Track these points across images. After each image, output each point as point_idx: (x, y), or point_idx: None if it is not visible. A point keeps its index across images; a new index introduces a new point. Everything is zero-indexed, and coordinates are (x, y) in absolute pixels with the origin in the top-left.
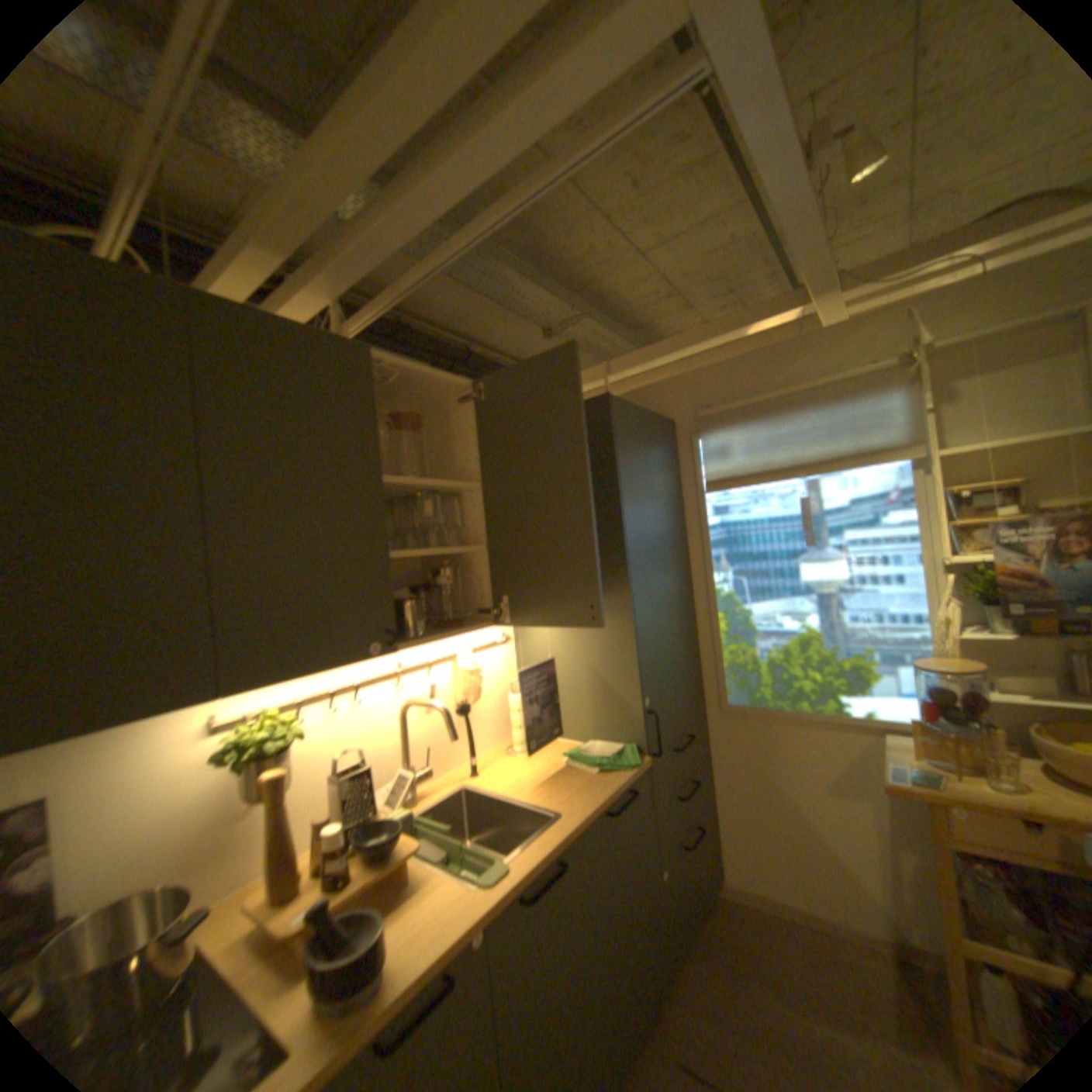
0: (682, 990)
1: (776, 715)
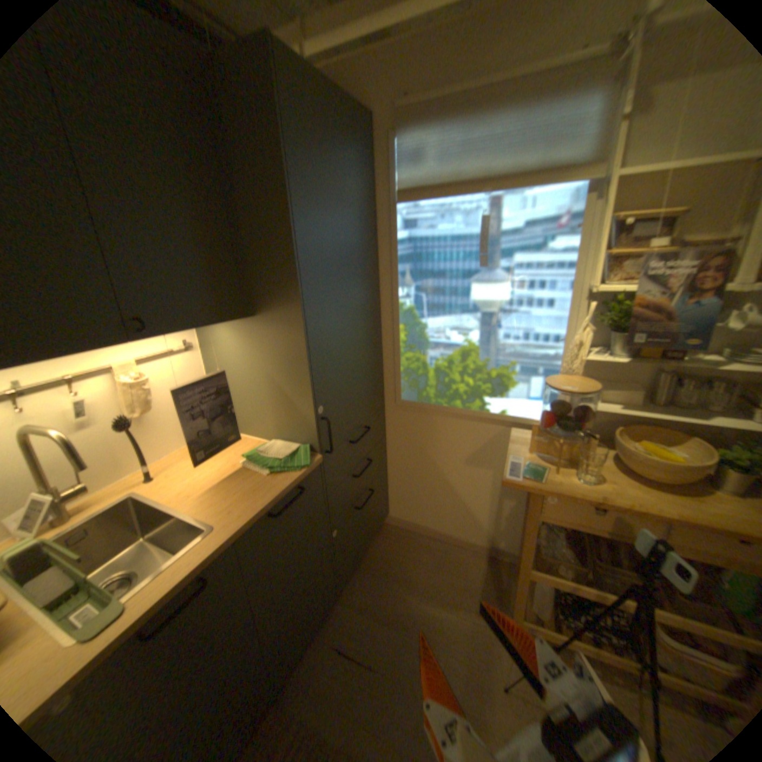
0: (346, 594)
1: (436, 410)
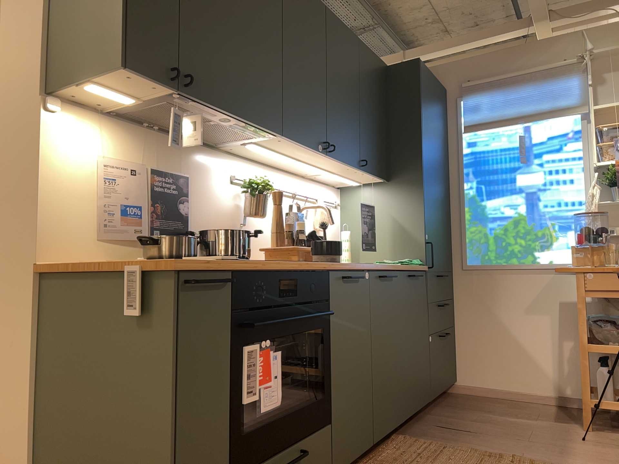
0: (434, 412)
1: (497, 268)
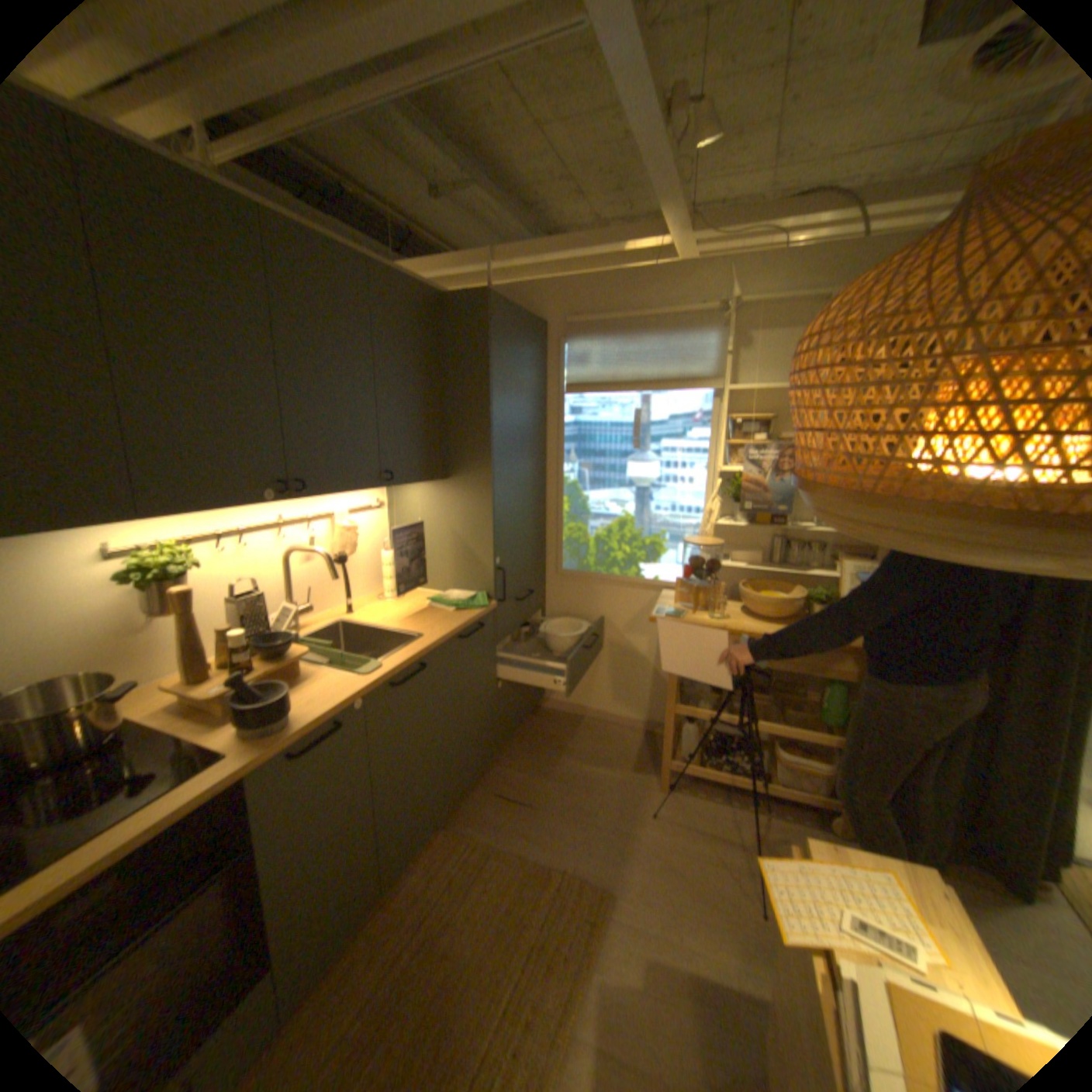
0: (504, 759)
1: (595, 578)
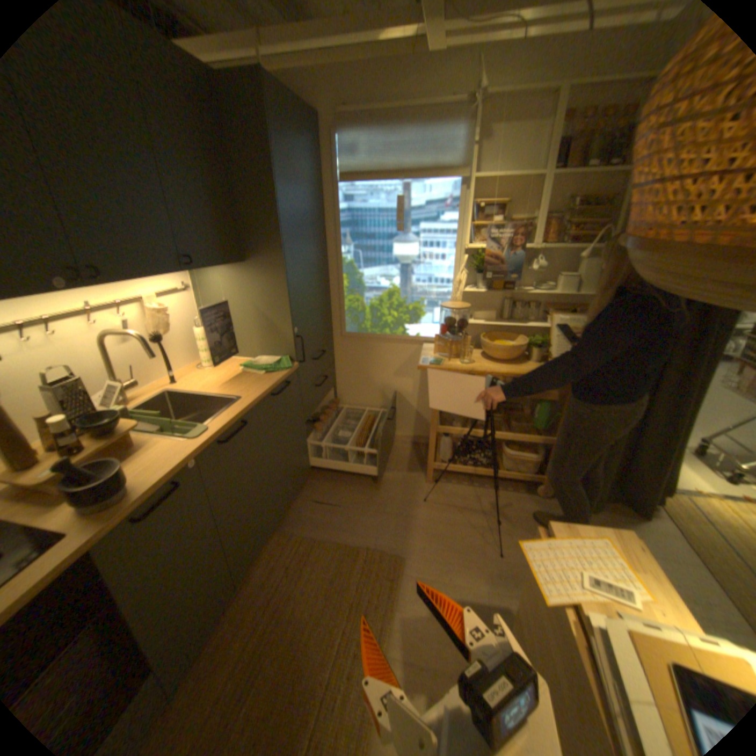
0: (314, 474)
1: (371, 337)
